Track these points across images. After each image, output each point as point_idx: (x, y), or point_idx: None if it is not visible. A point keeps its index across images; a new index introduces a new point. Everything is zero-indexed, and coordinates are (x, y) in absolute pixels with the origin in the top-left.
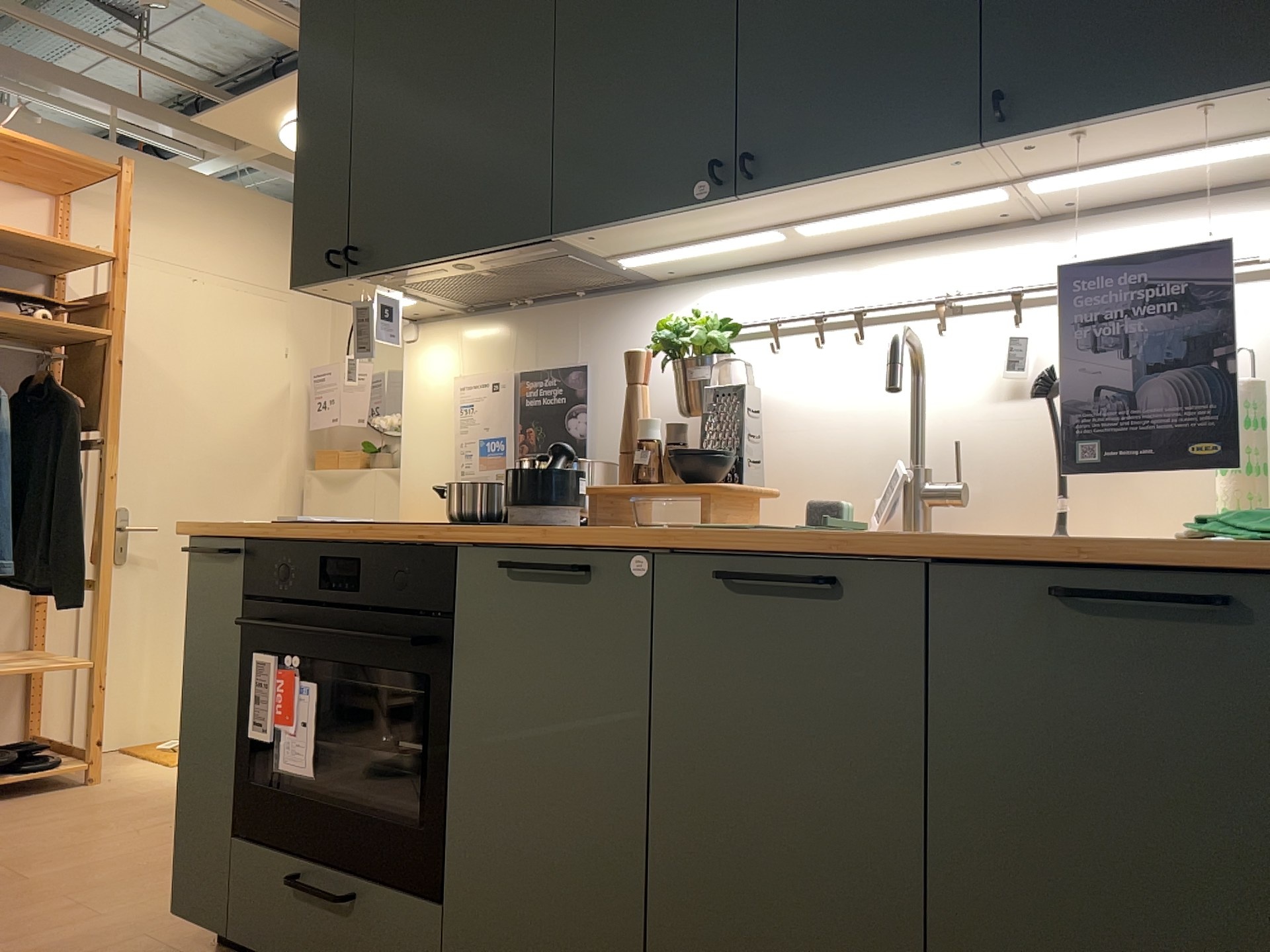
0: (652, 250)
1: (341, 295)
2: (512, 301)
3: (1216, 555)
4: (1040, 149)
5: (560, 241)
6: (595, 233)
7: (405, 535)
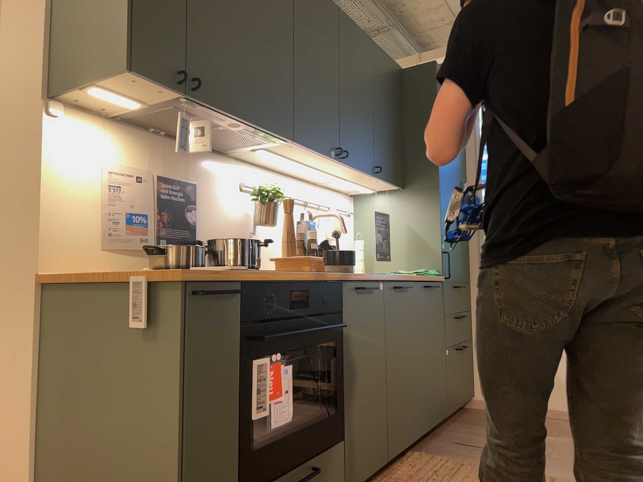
0: (277, 153)
1: (120, 84)
2: (154, 129)
3: (432, 278)
4: (369, 178)
5: (280, 140)
6: (294, 145)
7: (321, 277)
